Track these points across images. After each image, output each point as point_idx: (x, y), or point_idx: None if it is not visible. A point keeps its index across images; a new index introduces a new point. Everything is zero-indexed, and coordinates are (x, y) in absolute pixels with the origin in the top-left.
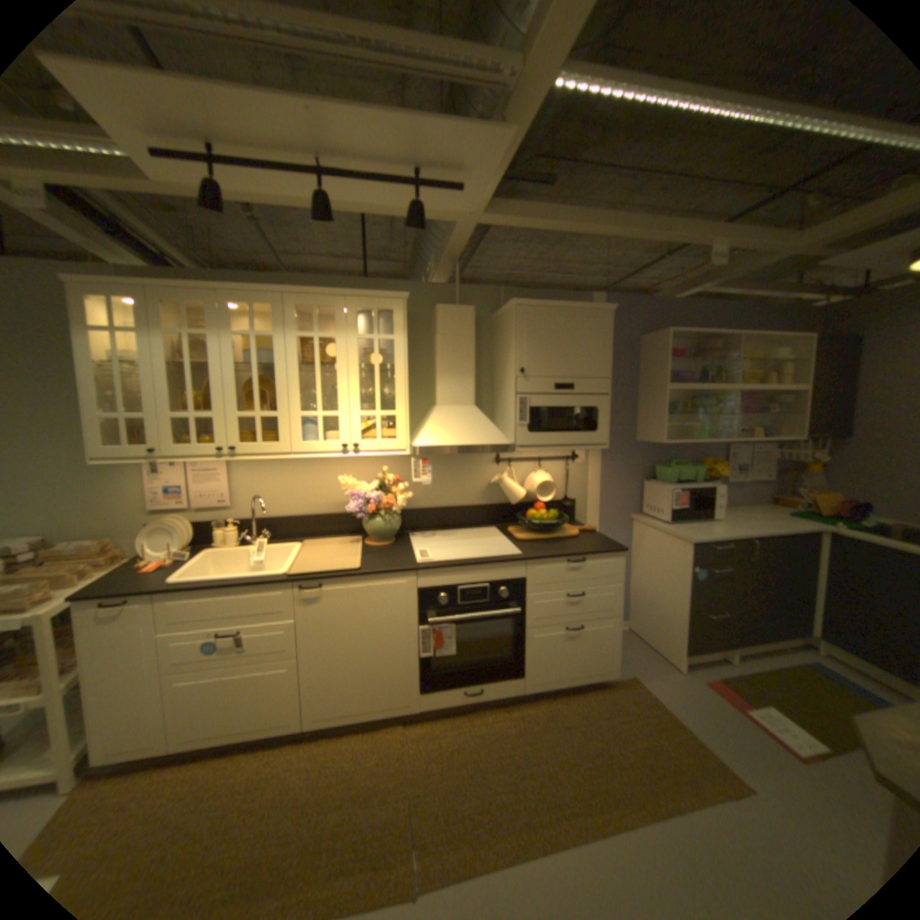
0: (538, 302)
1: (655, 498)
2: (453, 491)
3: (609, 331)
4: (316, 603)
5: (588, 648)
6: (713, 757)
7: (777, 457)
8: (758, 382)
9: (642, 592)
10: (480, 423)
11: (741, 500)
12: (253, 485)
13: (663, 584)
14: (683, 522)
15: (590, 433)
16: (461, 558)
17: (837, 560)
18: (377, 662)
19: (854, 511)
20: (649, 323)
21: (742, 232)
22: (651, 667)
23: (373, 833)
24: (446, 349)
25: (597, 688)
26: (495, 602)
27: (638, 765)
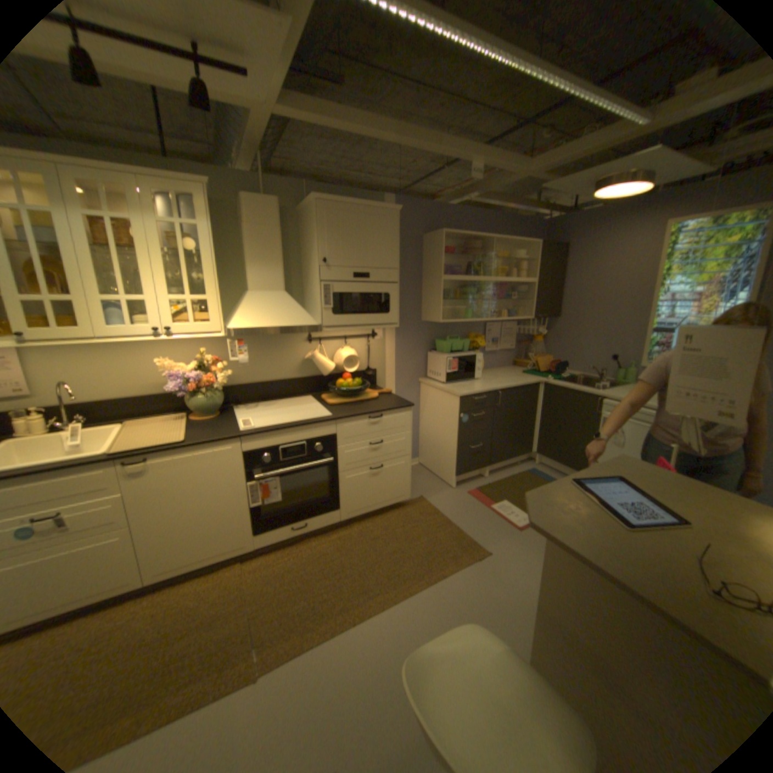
0: (336, 199)
1: (436, 365)
2: (273, 368)
3: (397, 229)
4: (143, 476)
5: (387, 481)
6: (468, 538)
7: (516, 332)
8: (505, 275)
9: (427, 435)
10: (291, 307)
11: (494, 364)
12: (57, 372)
13: (441, 428)
14: (454, 382)
15: (384, 315)
16: (281, 423)
17: (547, 400)
18: (211, 517)
19: (559, 367)
20: (430, 224)
21: (493, 153)
22: (433, 487)
23: (218, 646)
24: (254, 237)
25: (395, 507)
26: (312, 455)
27: (420, 553)
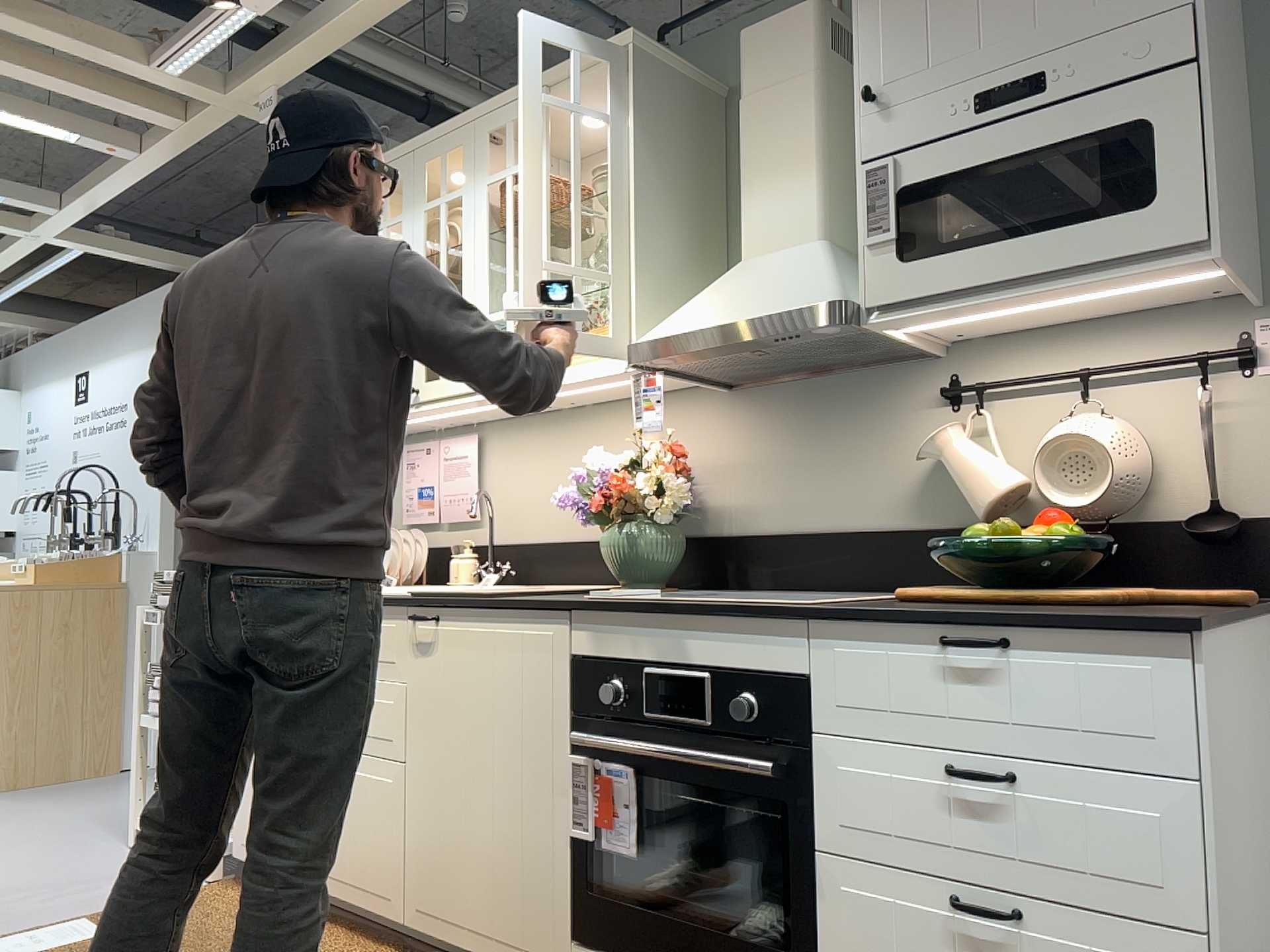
0: None
1: None
2: (837, 490)
3: None
4: (429, 655)
5: None
6: None
7: None
8: None
9: None
10: (800, 272)
11: None
12: (507, 483)
13: None
14: None
15: (1124, 215)
16: (671, 601)
17: None
18: (504, 817)
19: None
20: None
21: None
22: None
23: None
24: (755, 124)
25: None
26: (733, 736)
27: None
